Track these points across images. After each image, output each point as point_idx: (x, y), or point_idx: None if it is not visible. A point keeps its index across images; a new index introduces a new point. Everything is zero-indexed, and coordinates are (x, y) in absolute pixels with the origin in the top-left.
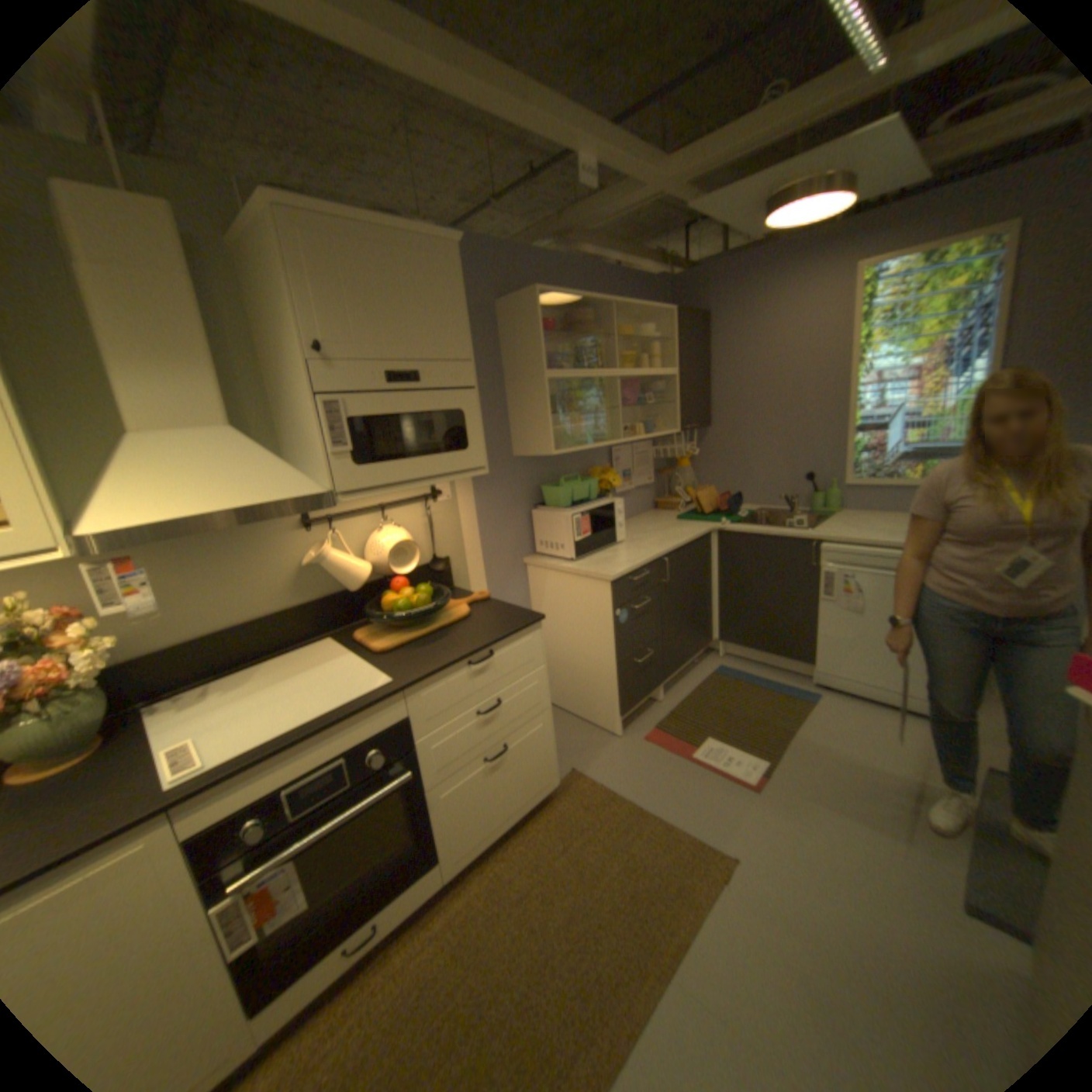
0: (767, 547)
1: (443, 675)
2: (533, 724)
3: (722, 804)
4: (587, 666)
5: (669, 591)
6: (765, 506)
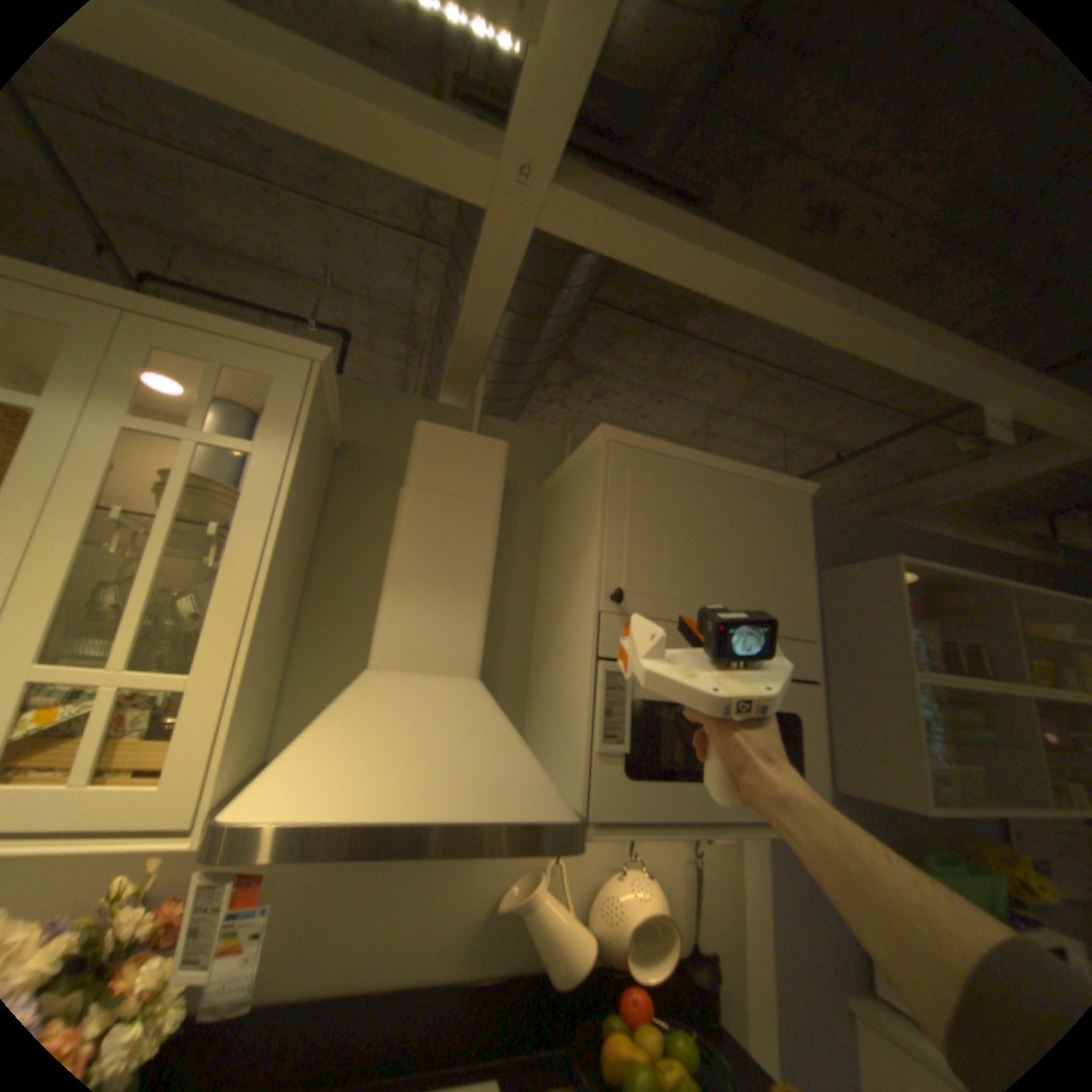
0: None
1: None
2: None
3: None
4: None
5: None
6: None
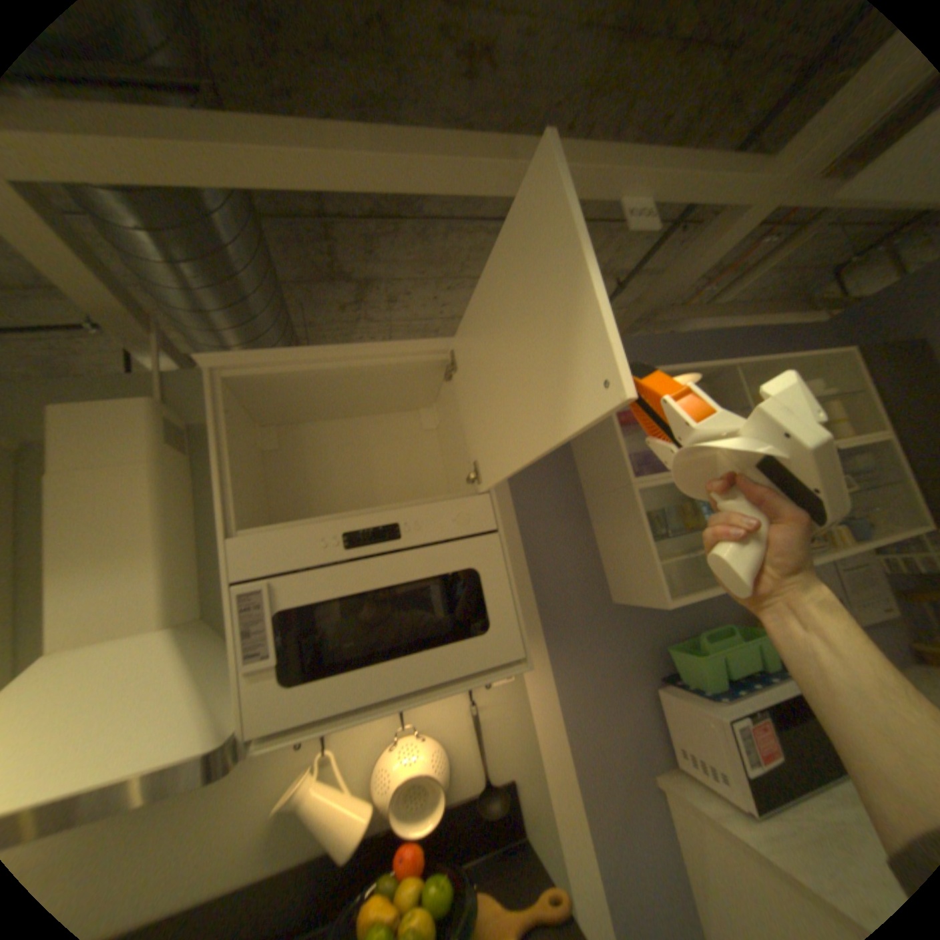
0: None
1: None
2: None
3: None
4: None
5: None
6: None
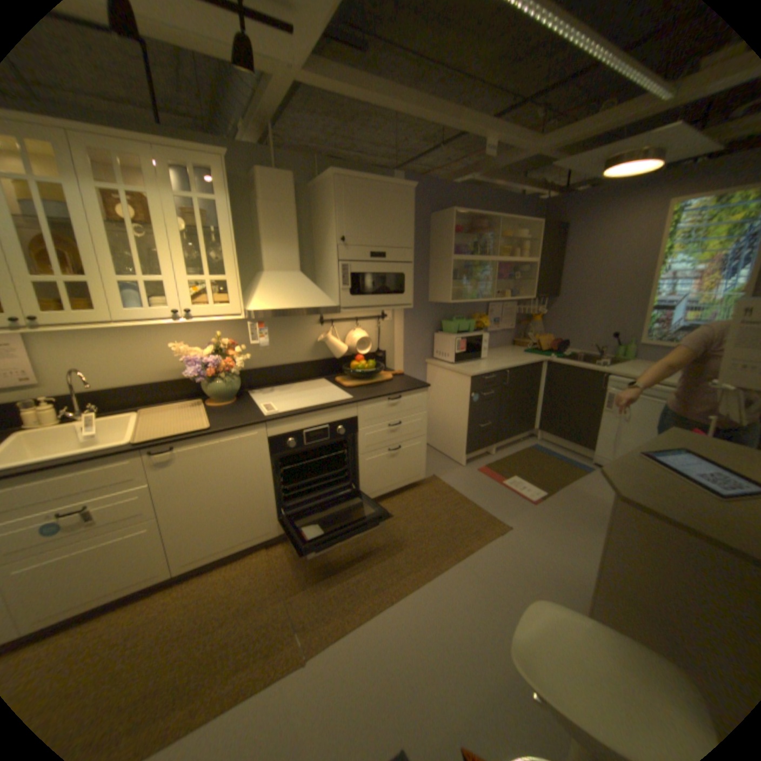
0: (577, 374)
1: (376, 401)
2: (415, 440)
3: (512, 505)
4: (451, 424)
5: (508, 391)
6: (586, 351)
